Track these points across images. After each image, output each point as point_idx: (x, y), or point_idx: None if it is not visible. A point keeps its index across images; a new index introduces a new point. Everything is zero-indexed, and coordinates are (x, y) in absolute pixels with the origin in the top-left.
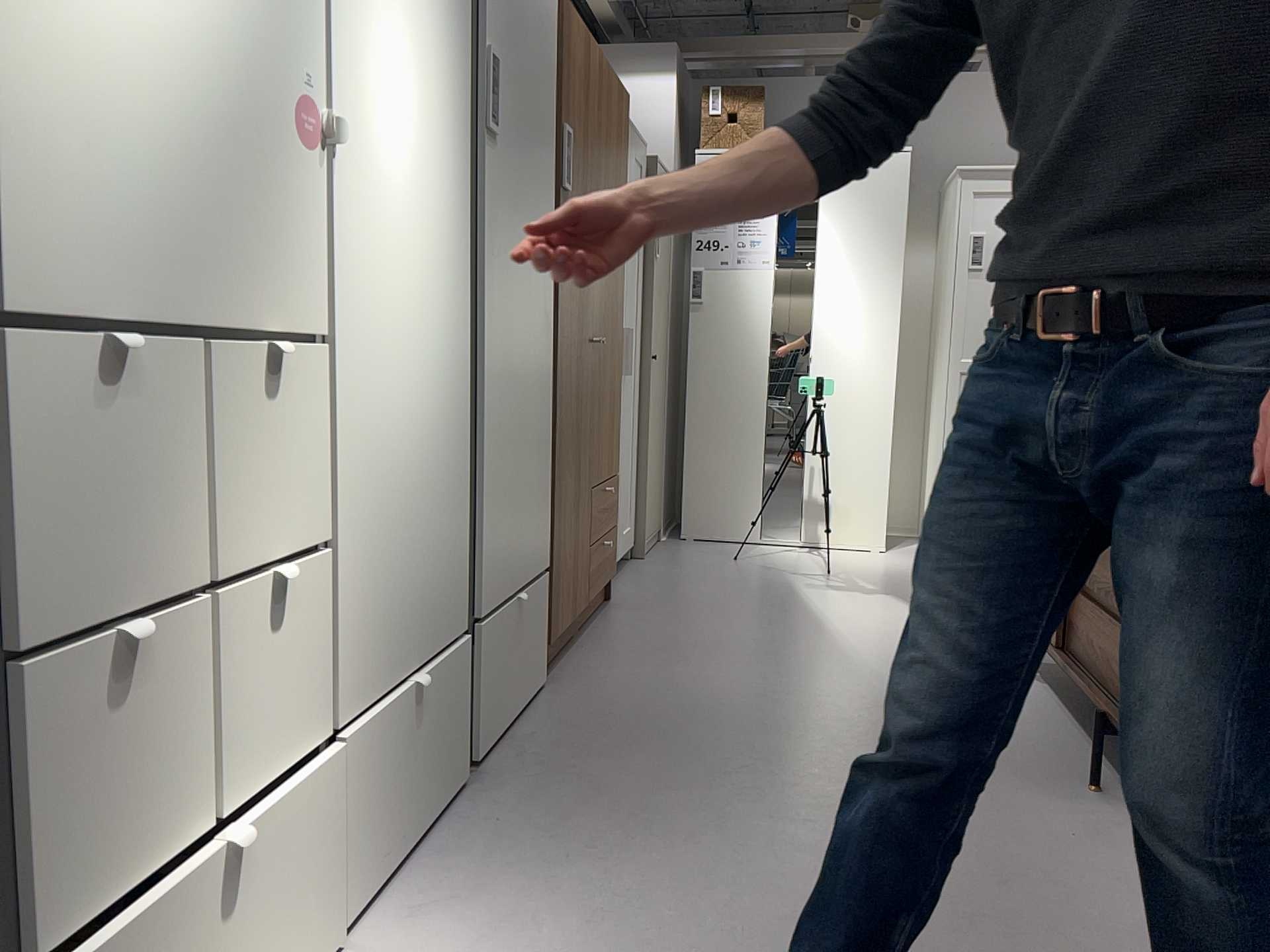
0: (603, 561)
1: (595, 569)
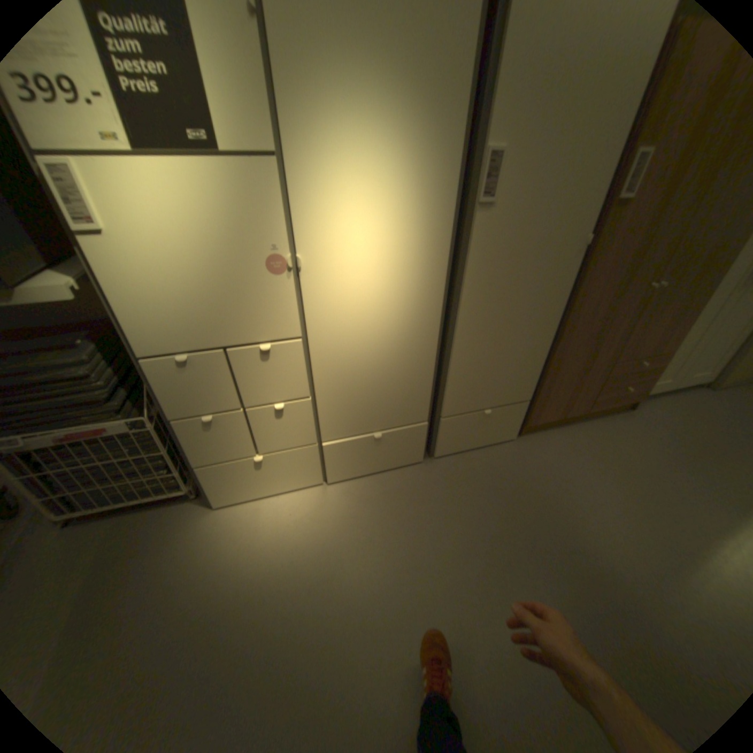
0: (627, 395)
1: (610, 399)
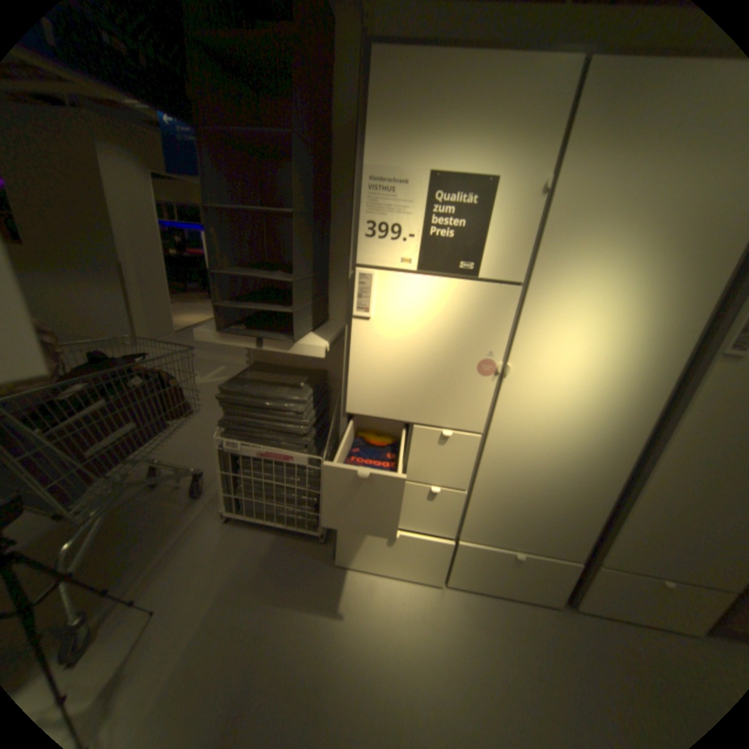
0: None
1: None
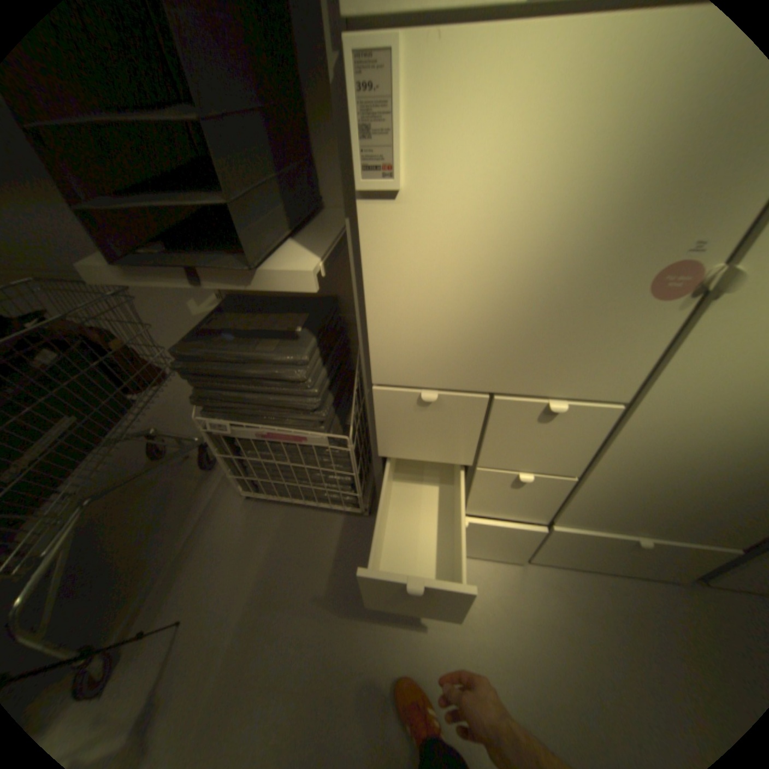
0: None
1: None
